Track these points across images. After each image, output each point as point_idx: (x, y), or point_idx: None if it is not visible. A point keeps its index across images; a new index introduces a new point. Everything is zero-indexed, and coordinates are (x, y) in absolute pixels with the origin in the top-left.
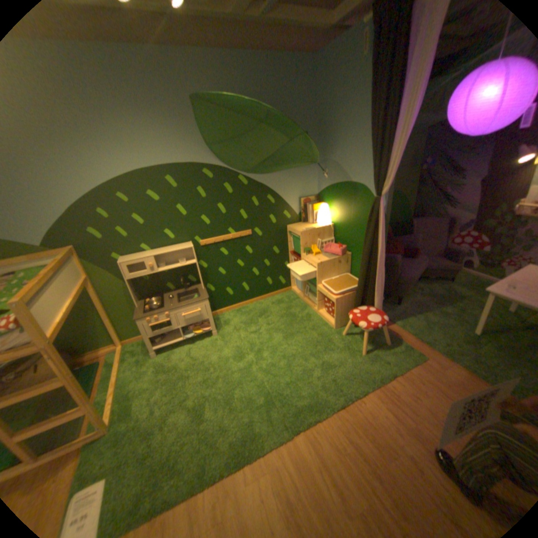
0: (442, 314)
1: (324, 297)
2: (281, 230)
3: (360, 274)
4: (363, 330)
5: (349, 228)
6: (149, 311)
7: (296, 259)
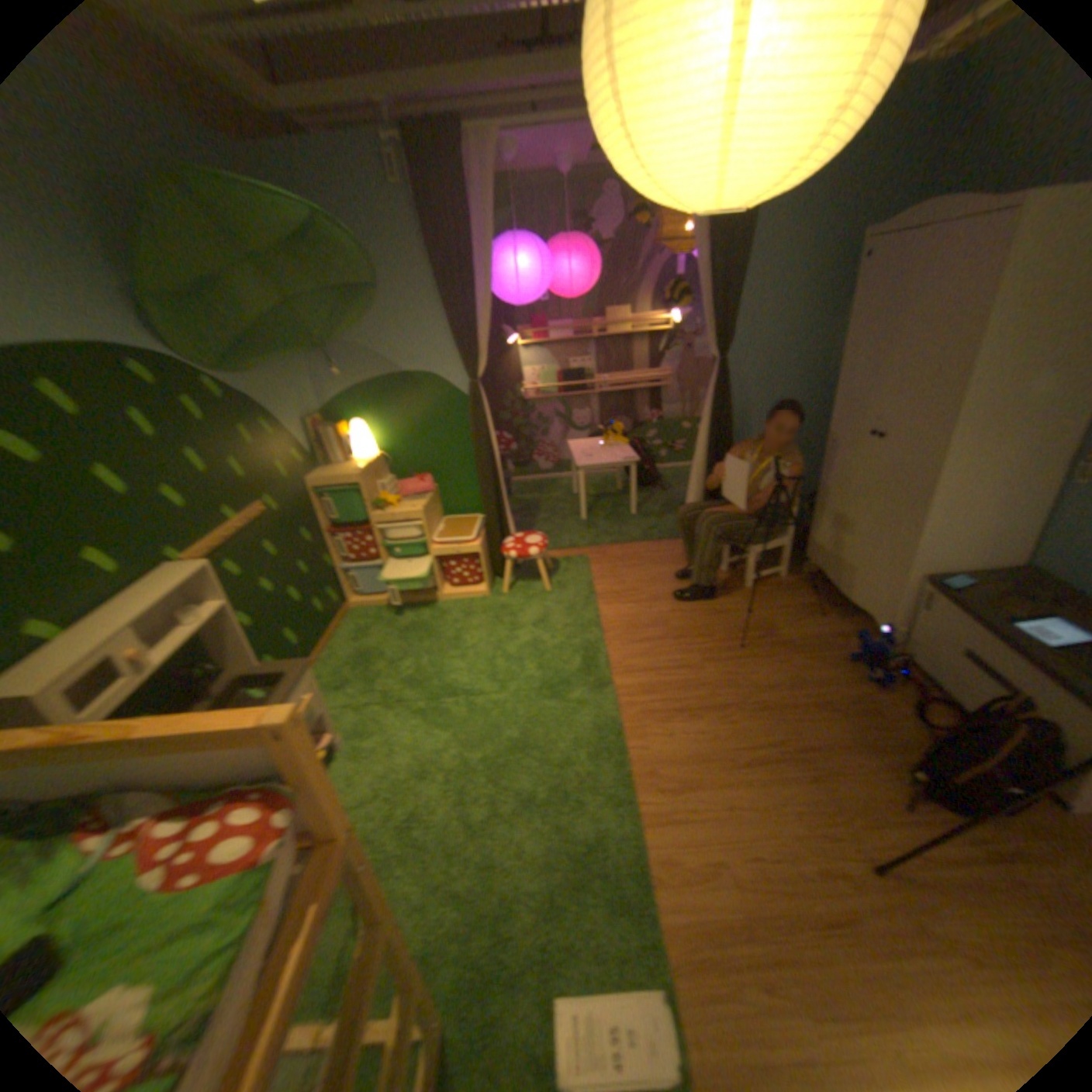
0: (543, 522)
1: (449, 559)
2: (298, 490)
3: (485, 496)
4: (535, 557)
5: (418, 448)
6: None
7: (358, 531)
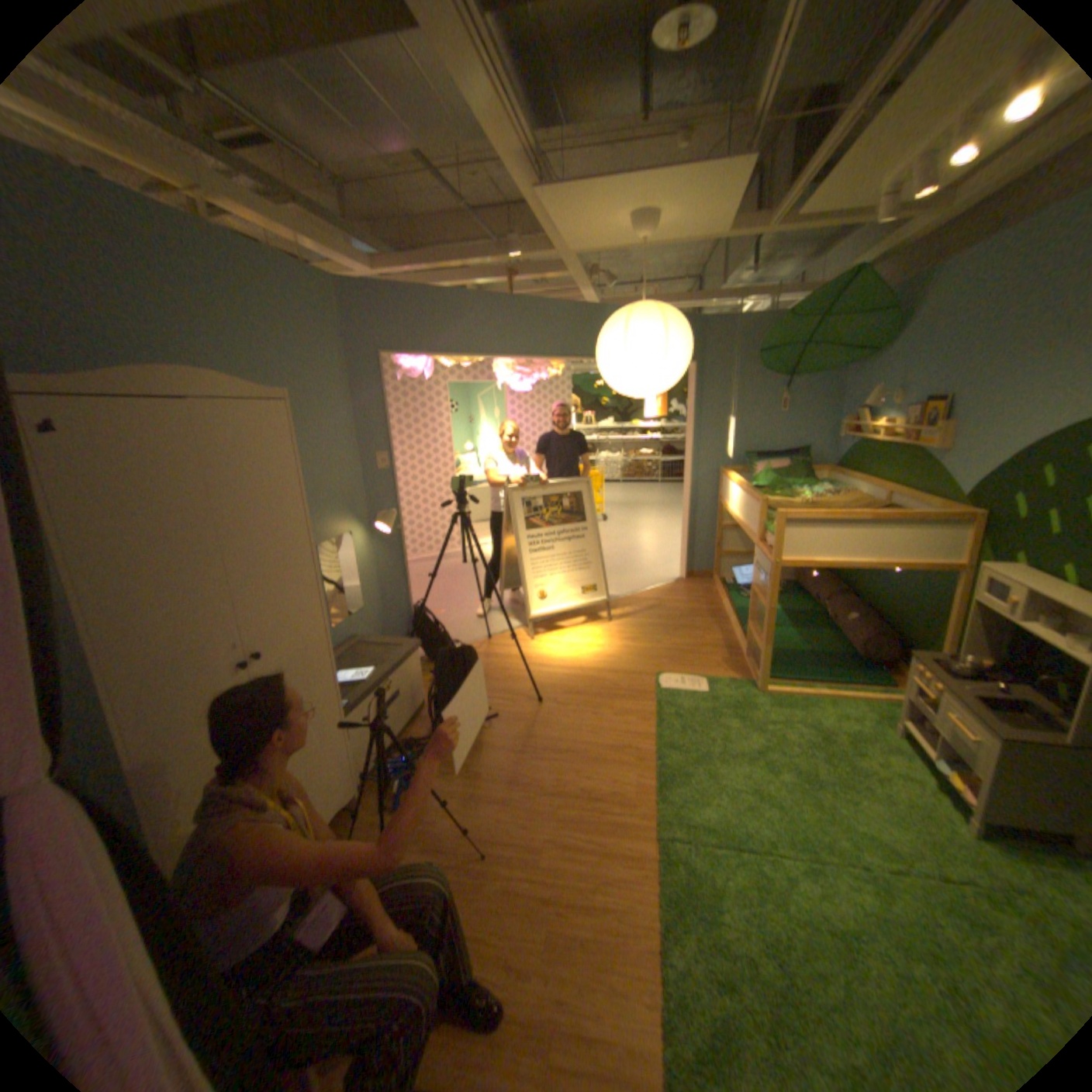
0: None
1: None
2: None
3: None
4: None
5: None
6: (946, 668)
7: None
